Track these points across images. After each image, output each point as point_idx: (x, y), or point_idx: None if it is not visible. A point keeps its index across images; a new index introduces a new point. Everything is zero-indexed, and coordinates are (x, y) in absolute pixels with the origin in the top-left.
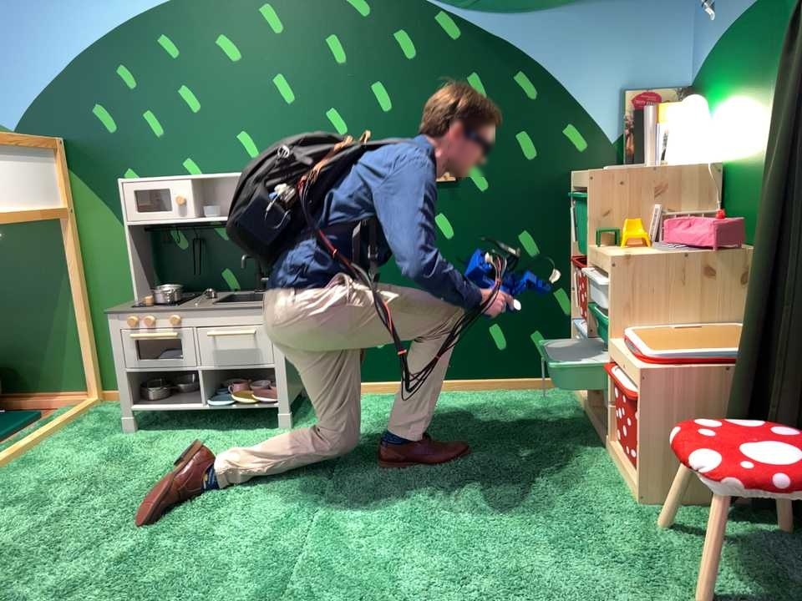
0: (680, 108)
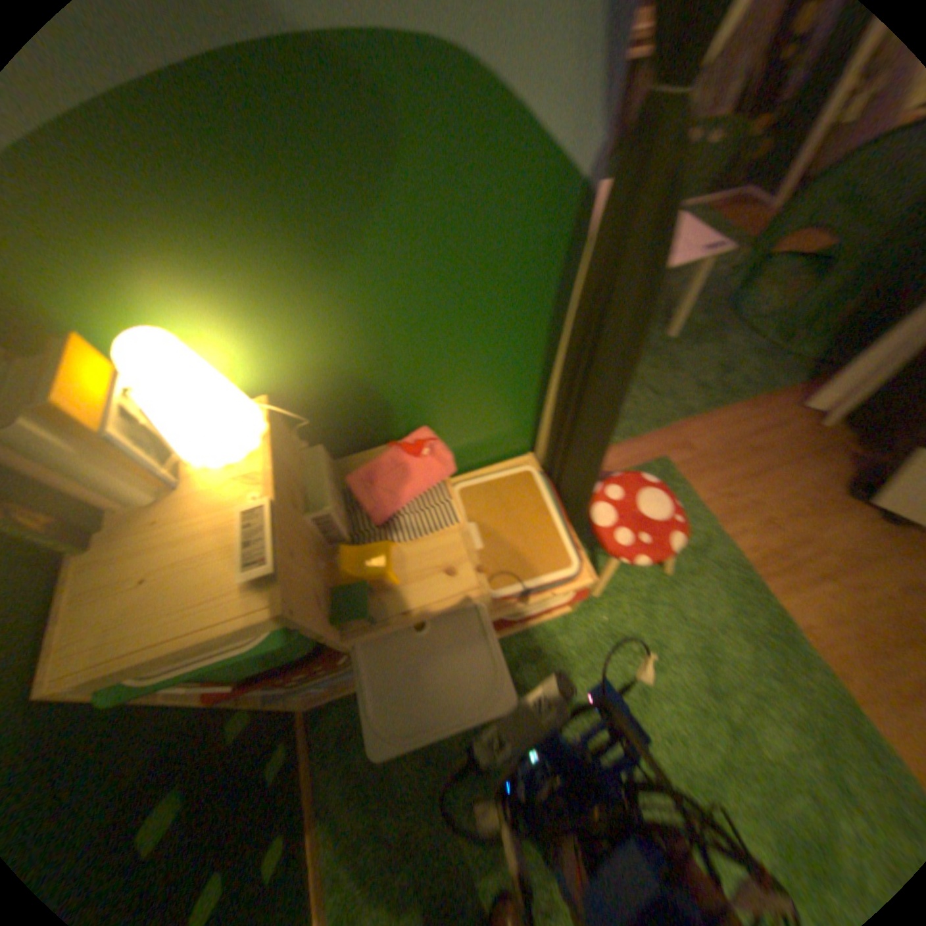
0: (84, 364)
